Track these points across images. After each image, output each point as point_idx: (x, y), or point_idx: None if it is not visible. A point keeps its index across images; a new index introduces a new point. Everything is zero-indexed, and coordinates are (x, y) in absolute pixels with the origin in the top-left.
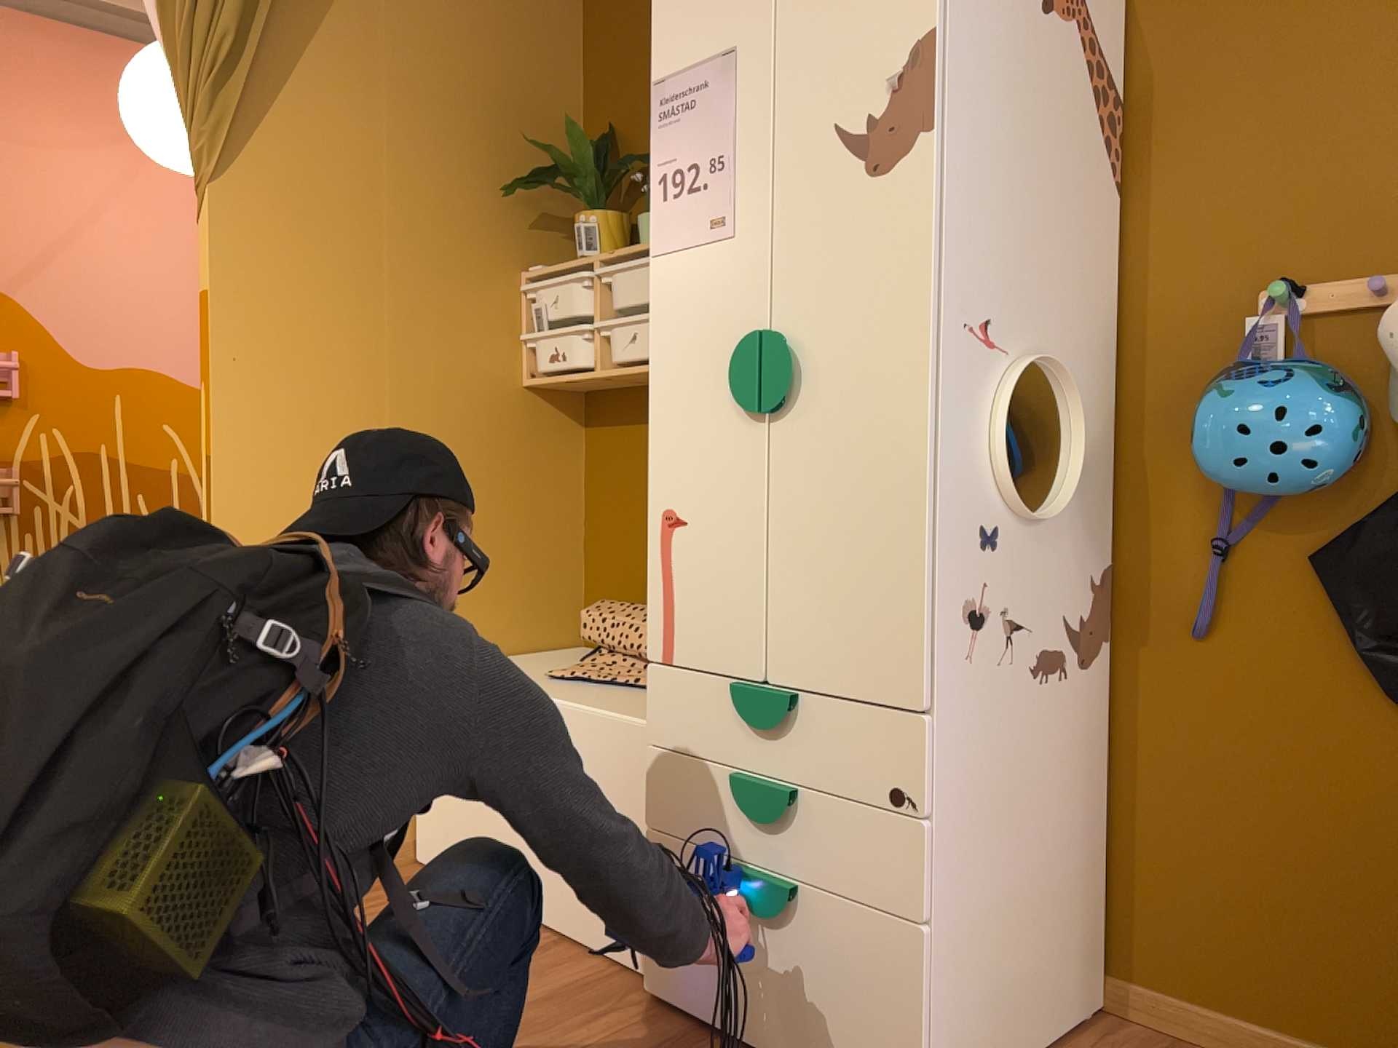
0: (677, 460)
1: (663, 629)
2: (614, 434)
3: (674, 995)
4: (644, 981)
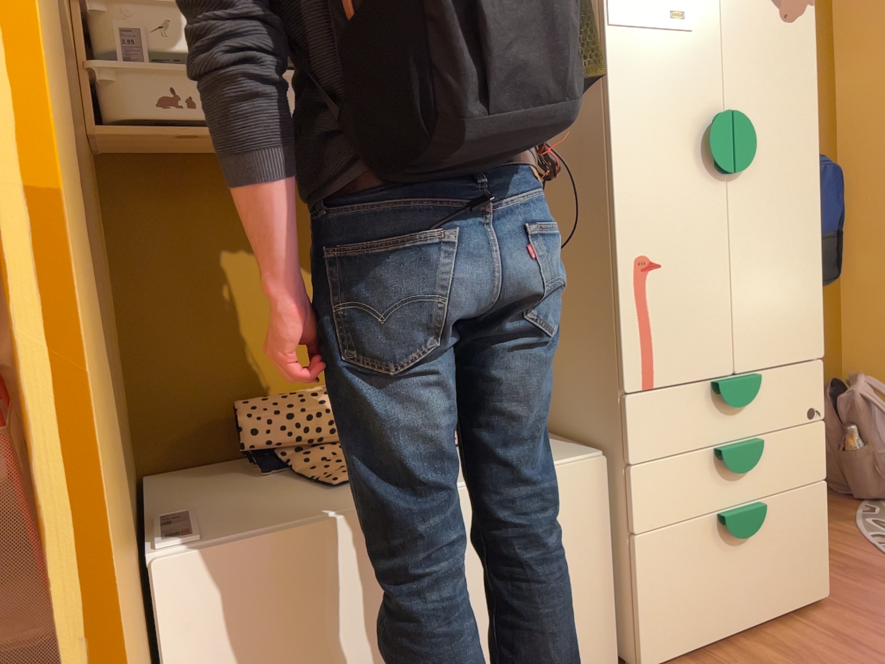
0: (650, 213)
1: (644, 360)
2: (174, 210)
3: (672, 650)
4: (643, 661)
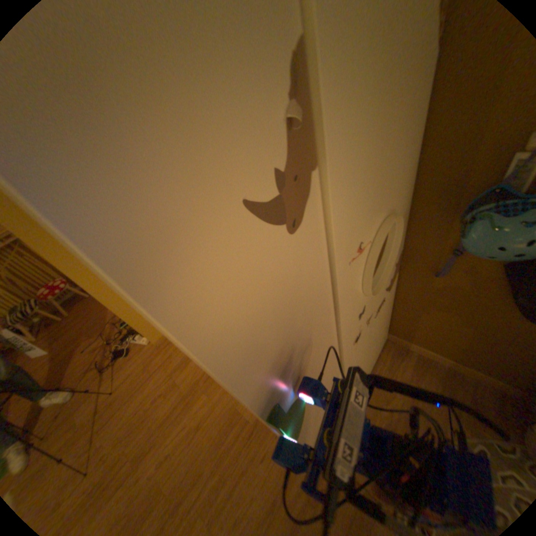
0: None
1: None
2: None
3: None
4: None
